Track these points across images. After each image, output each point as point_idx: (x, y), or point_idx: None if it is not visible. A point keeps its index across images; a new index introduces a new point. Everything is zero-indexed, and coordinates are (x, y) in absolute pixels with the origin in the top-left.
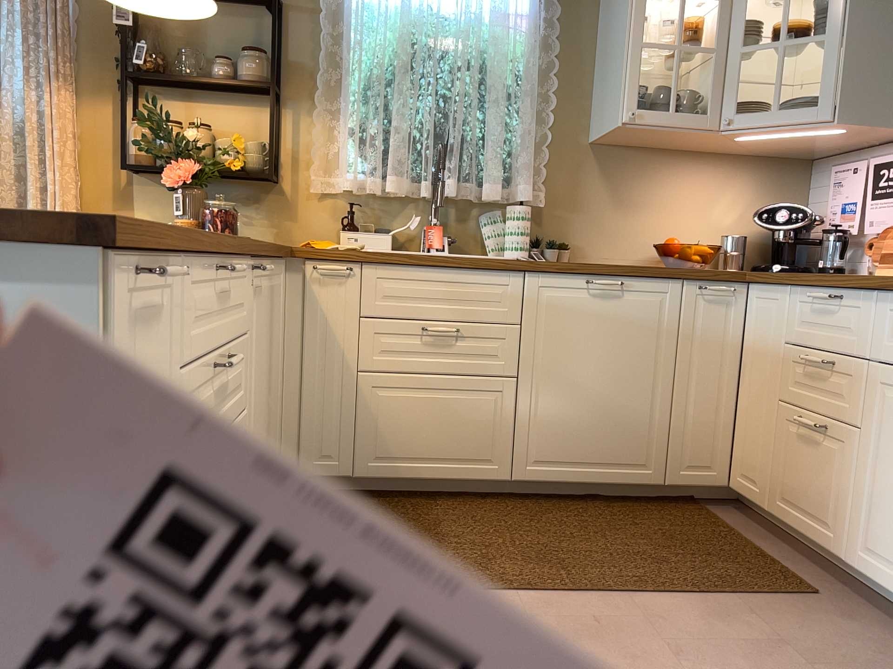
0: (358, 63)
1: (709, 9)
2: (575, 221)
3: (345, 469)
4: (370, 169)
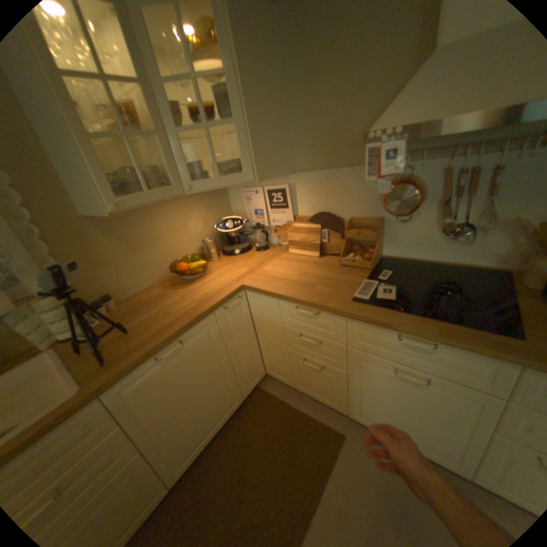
0: None
1: (129, 88)
2: (104, 277)
3: None
4: None
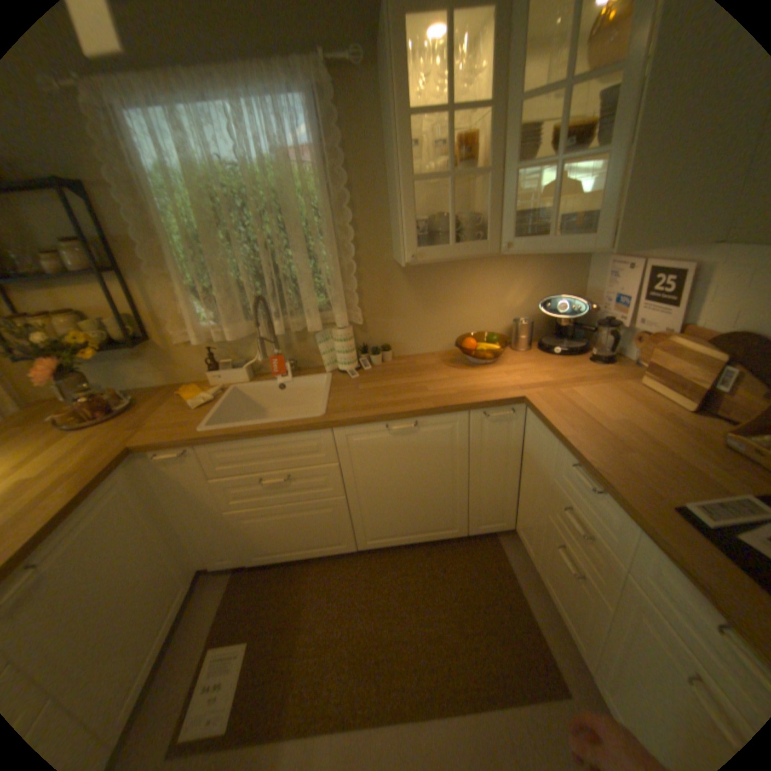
0: (163, 233)
1: (488, 109)
2: (392, 326)
3: (239, 563)
4: (210, 323)
